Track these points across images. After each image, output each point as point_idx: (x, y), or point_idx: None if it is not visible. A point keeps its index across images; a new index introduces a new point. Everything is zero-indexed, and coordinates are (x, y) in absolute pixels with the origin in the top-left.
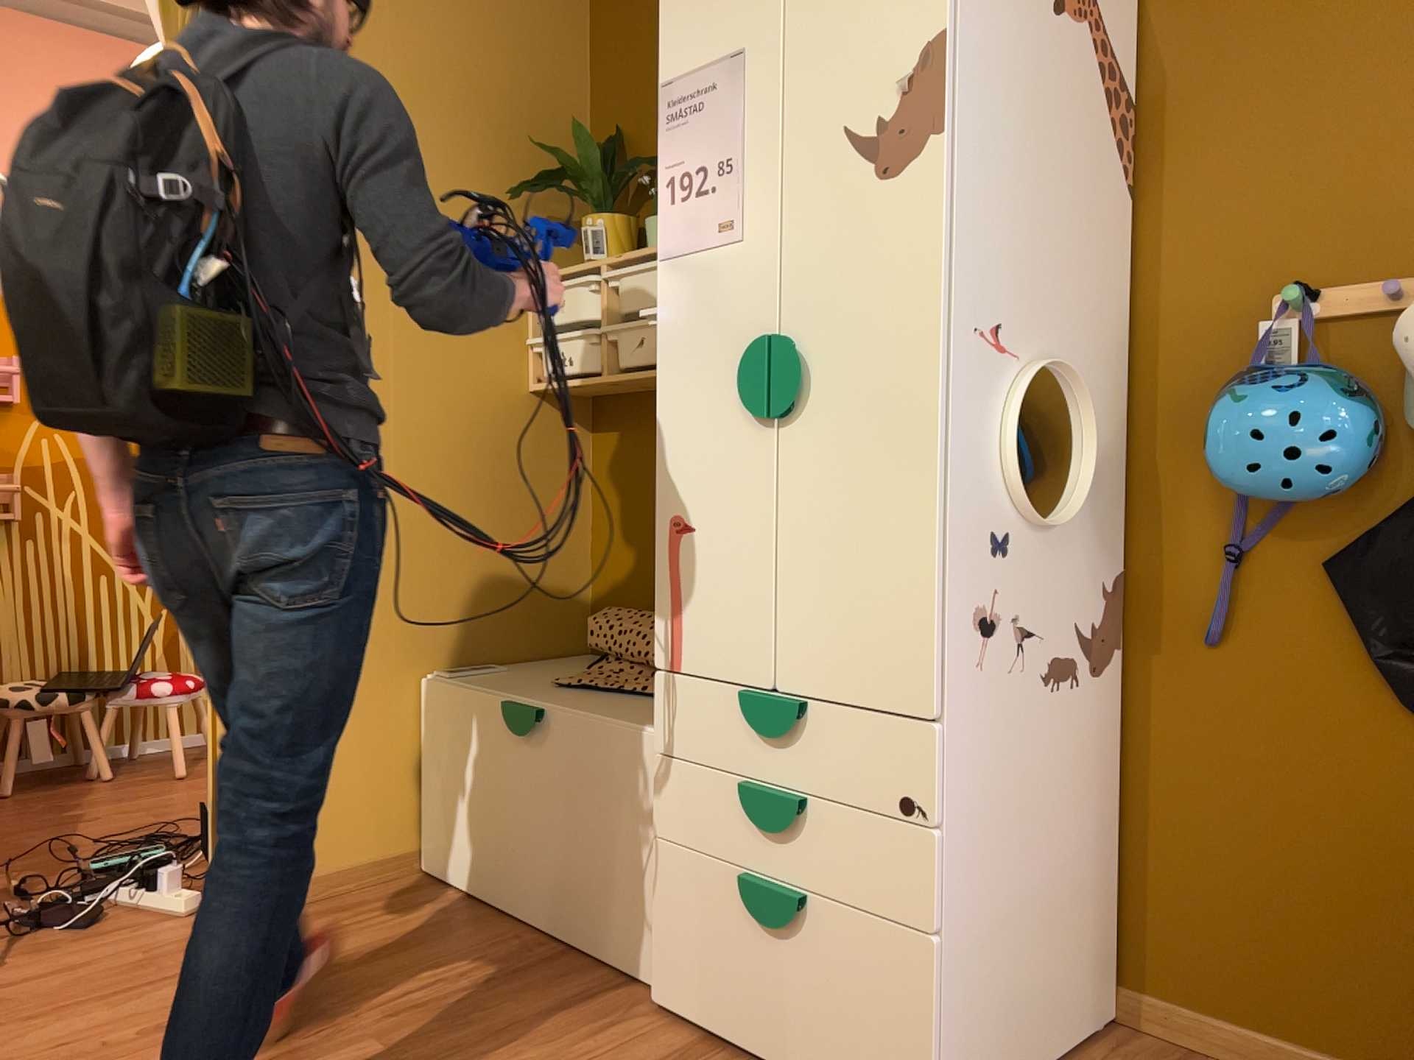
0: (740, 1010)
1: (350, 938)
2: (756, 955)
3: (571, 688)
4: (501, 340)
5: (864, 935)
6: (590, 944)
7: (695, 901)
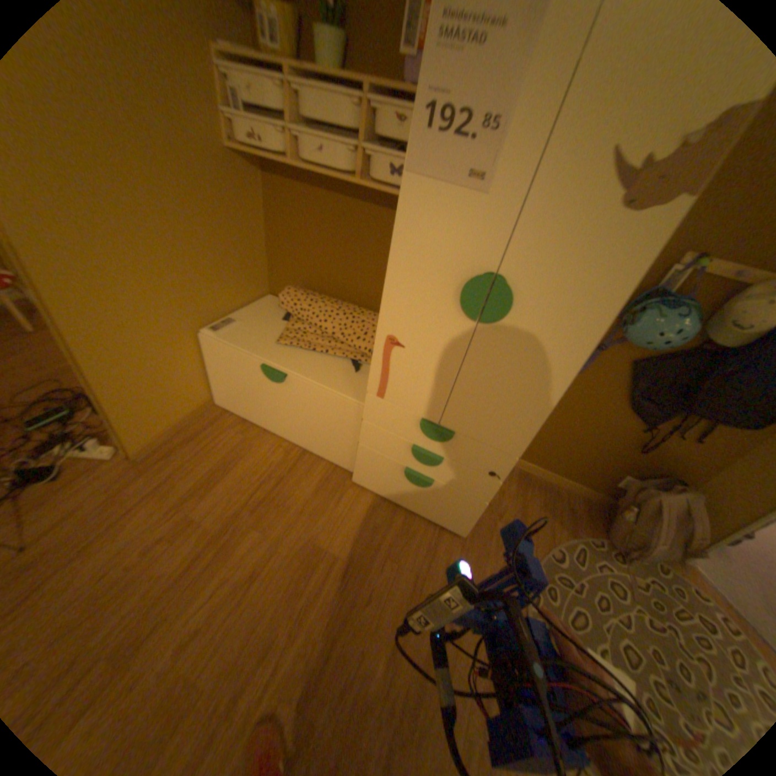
0: (395, 494)
1: (208, 459)
2: (406, 485)
3: (290, 348)
4: (203, 109)
5: (457, 494)
6: (317, 451)
7: (379, 465)
